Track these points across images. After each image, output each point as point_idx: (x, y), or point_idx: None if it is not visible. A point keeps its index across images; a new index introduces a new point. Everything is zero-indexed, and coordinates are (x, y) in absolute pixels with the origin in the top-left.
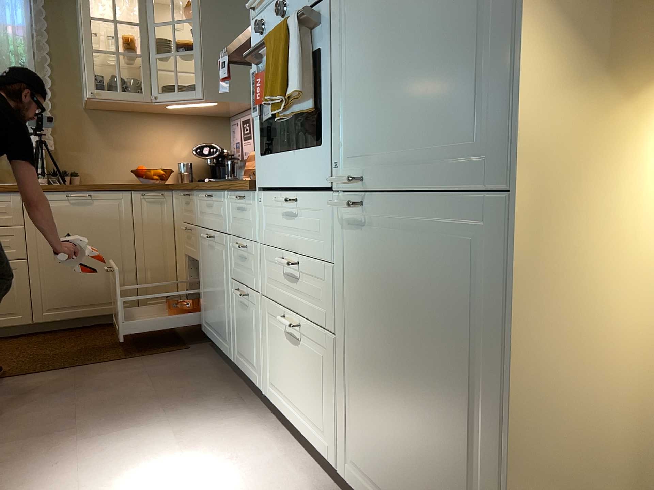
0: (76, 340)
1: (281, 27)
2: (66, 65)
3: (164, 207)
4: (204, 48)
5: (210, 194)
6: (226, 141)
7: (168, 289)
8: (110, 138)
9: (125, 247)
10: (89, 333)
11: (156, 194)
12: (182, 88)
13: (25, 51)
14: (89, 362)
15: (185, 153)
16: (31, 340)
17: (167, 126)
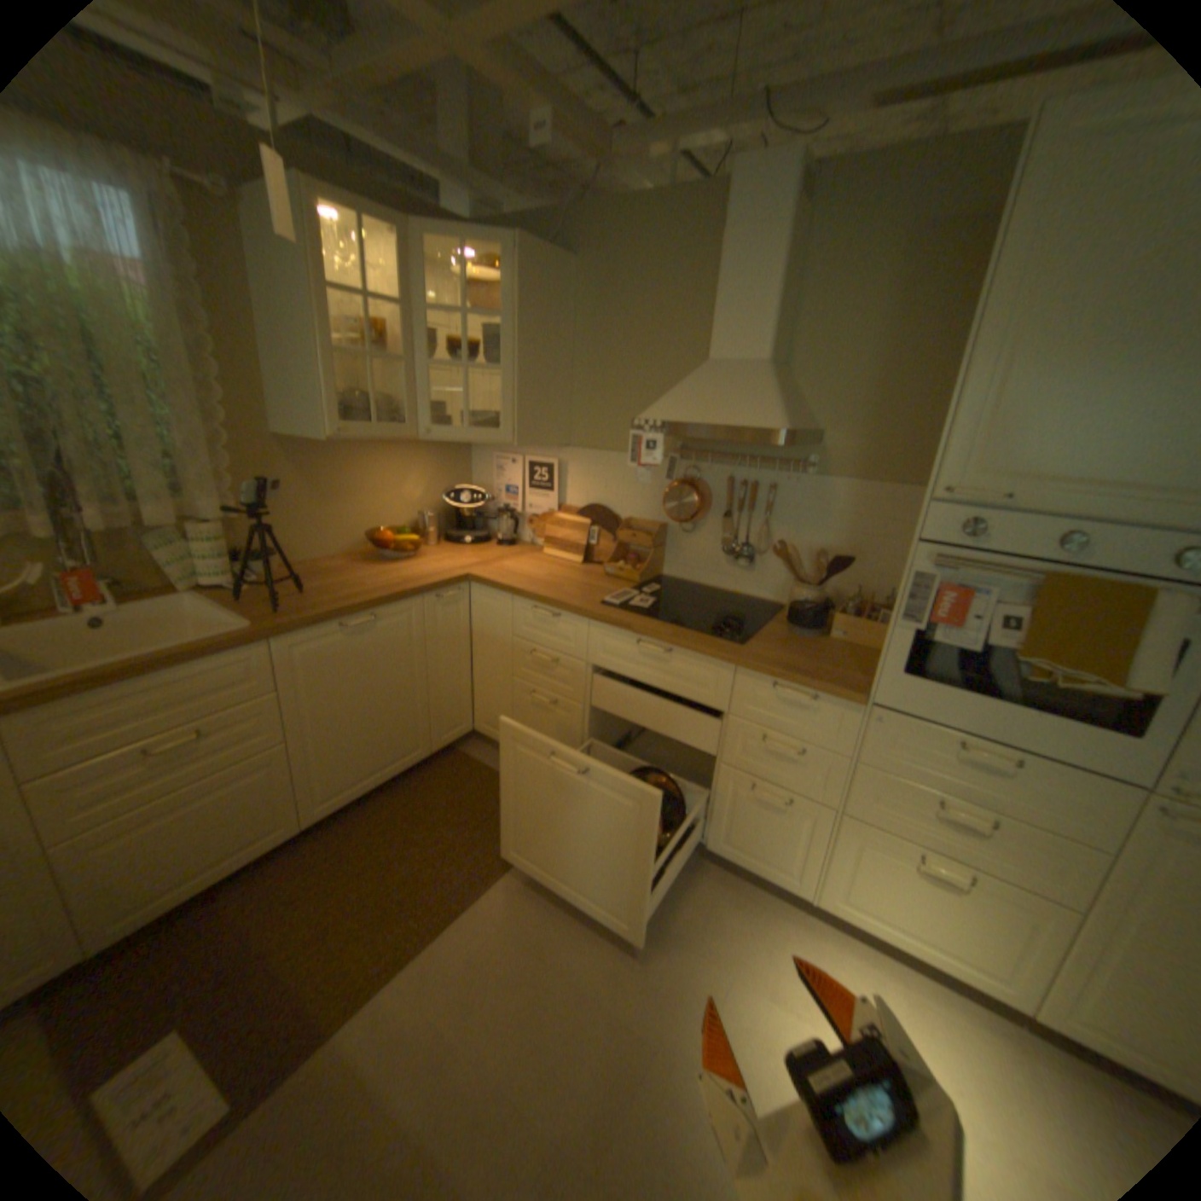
0: (386, 838)
1: (1119, 592)
2: (232, 353)
3: (460, 609)
4: (511, 364)
5: (663, 648)
6: (467, 474)
7: (464, 714)
8: (317, 485)
9: (417, 679)
10: (384, 814)
11: (457, 595)
12: (442, 410)
13: (159, 328)
14: (476, 887)
15: (420, 497)
16: (305, 859)
17: (396, 459)
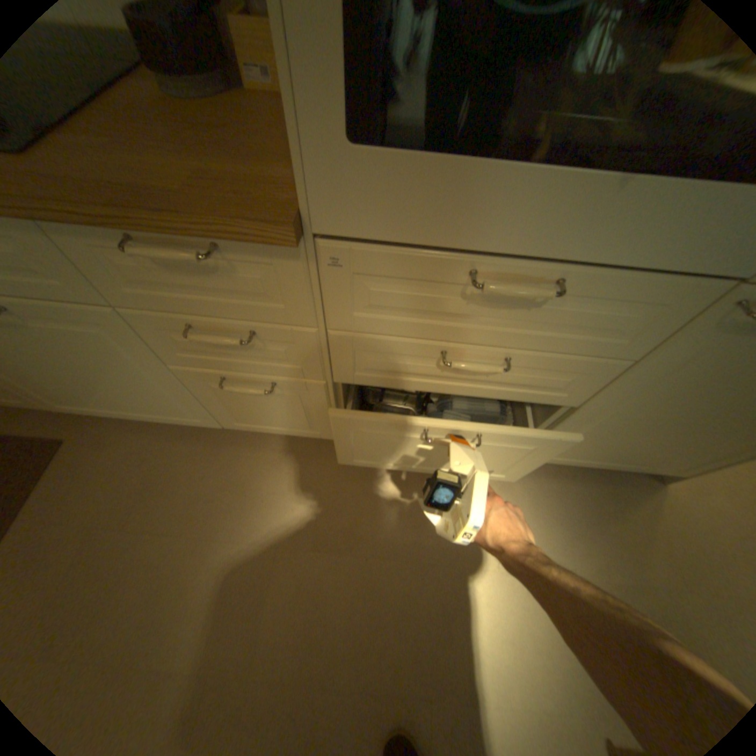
0: None
1: None
2: None
3: None
4: None
5: None
6: None
7: None
8: None
9: None
10: None
11: None
12: None
13: None
14: None
15: None
16: None
17: None
